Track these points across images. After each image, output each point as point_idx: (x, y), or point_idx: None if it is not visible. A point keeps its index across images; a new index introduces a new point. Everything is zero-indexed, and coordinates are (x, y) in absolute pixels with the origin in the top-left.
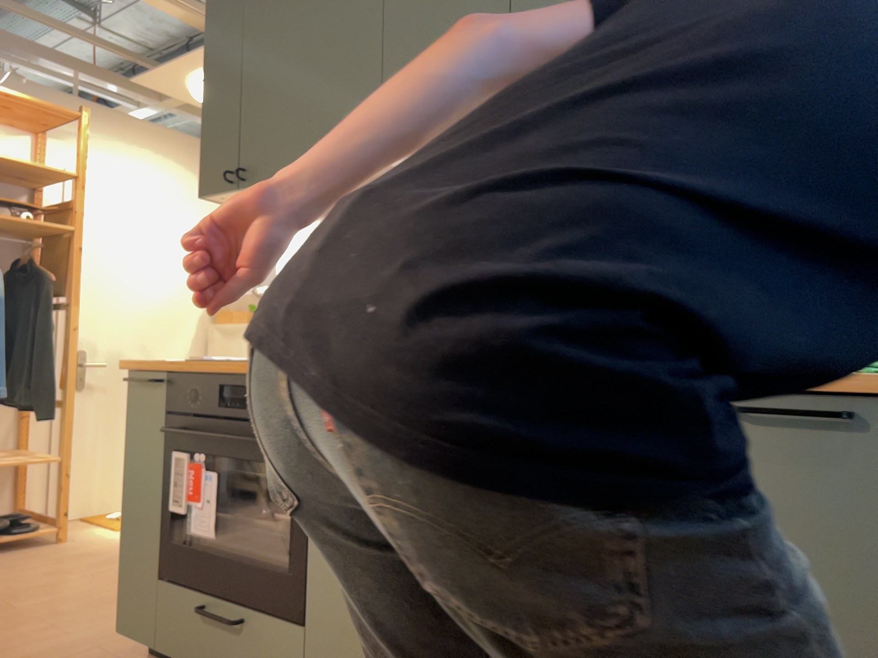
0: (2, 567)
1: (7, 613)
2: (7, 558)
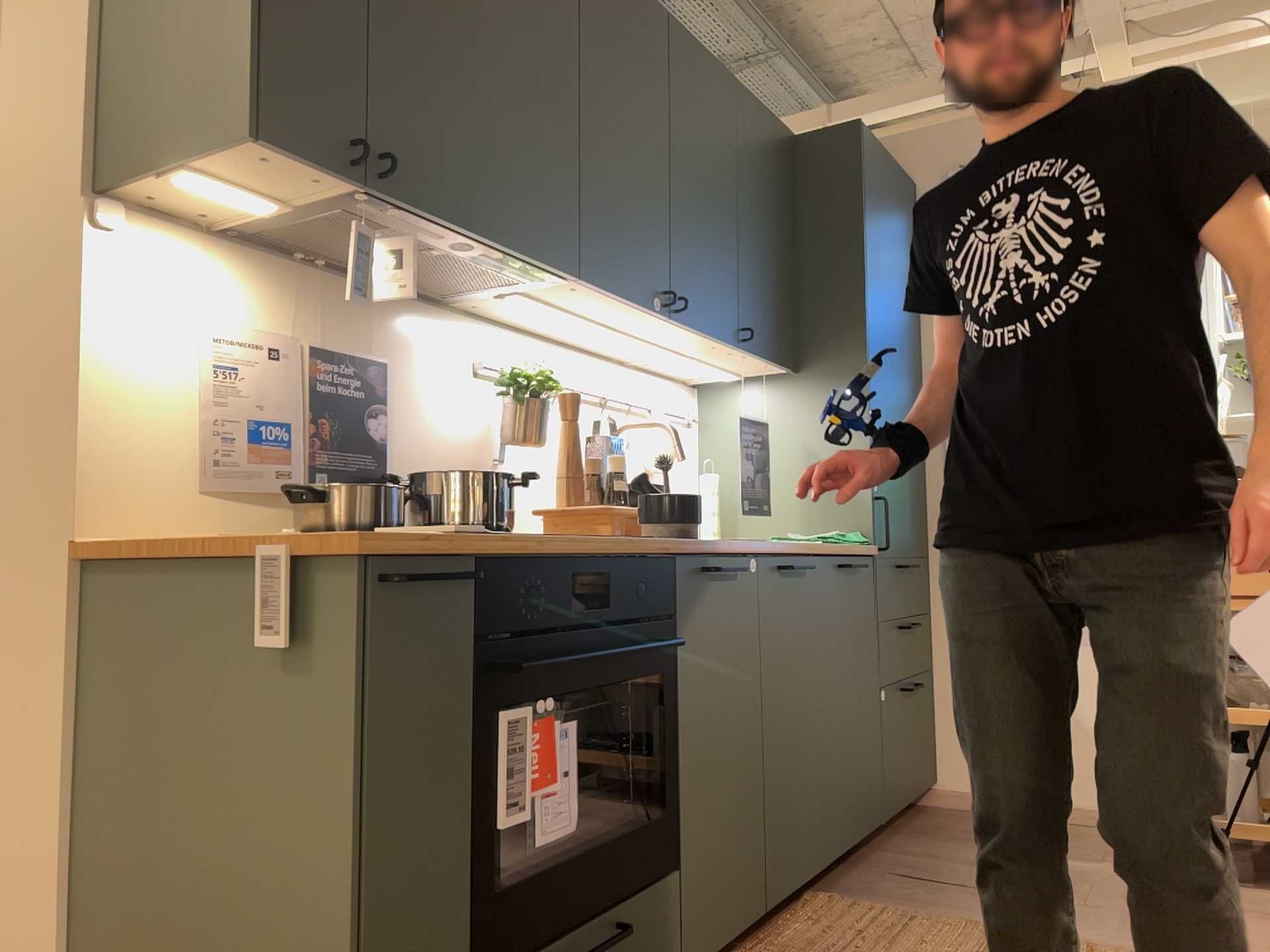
0: None
1: None
2: None
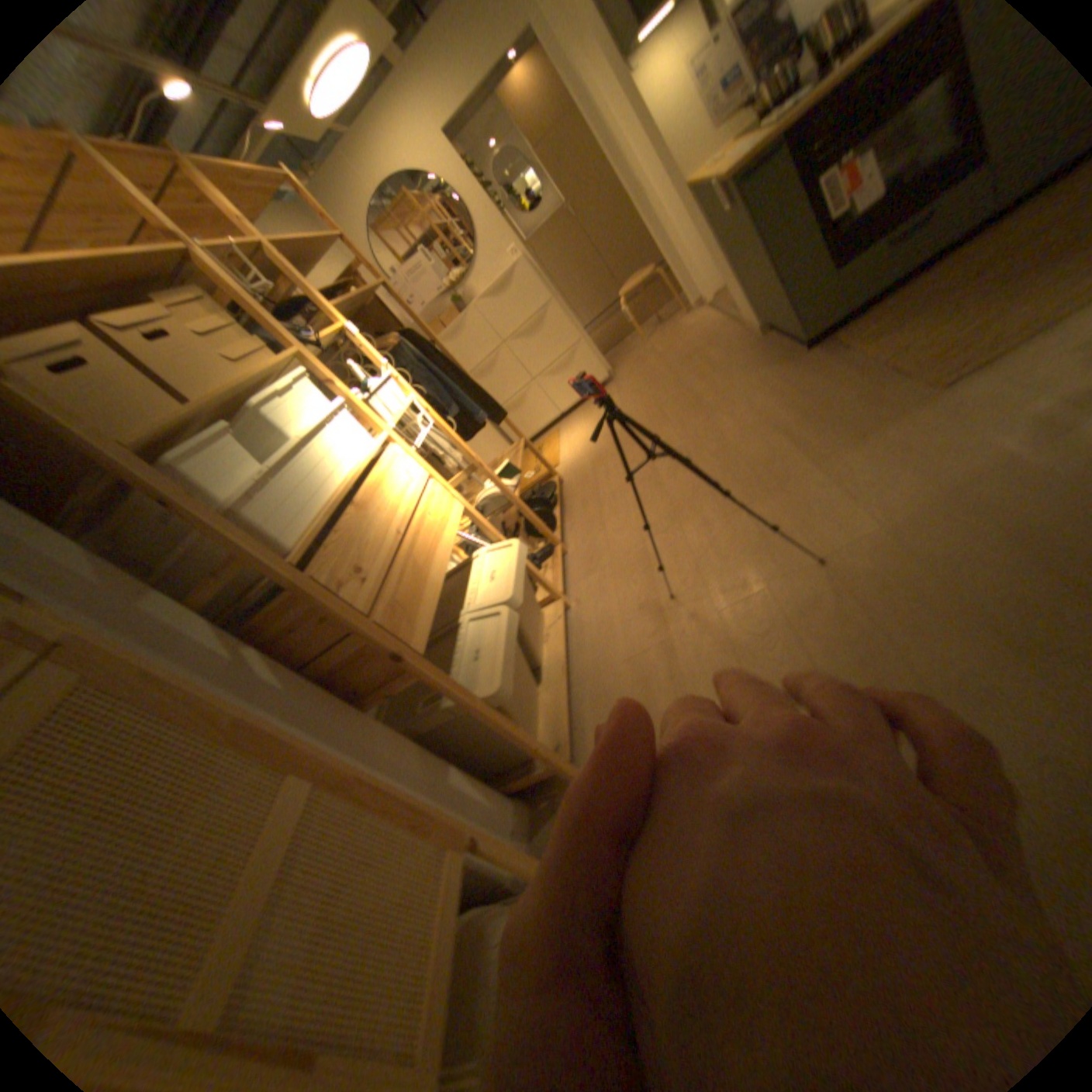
0: (589, 487)
1: (684, 444)
2: (571, 493)
